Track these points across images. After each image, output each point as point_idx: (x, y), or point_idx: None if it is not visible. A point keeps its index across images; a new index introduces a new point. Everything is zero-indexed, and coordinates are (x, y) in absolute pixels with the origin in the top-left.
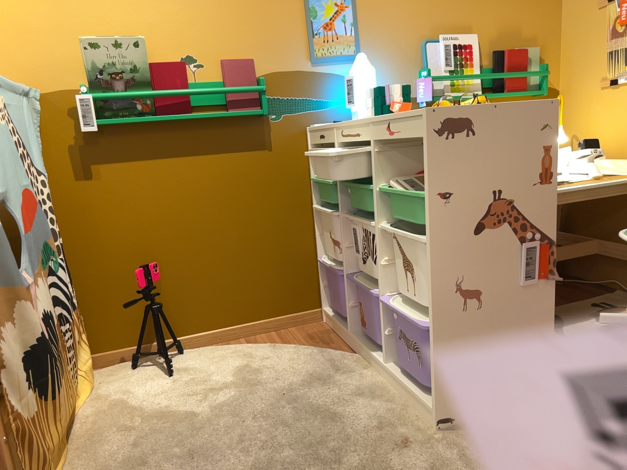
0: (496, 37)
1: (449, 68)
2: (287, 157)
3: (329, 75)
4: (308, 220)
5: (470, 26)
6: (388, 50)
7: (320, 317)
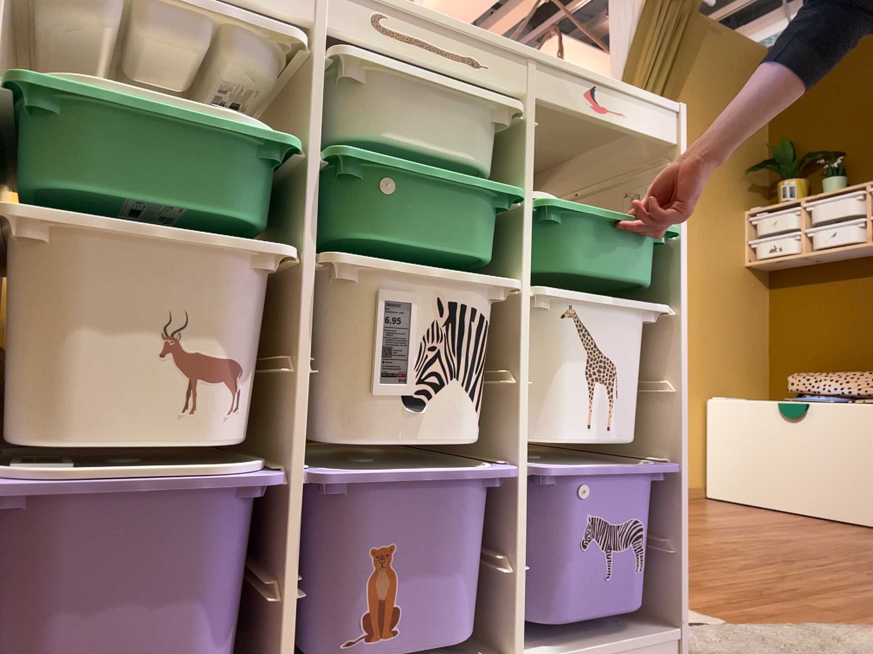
0: None
1: None
2: None
3: None
4: None
5: None
6: None
7: None
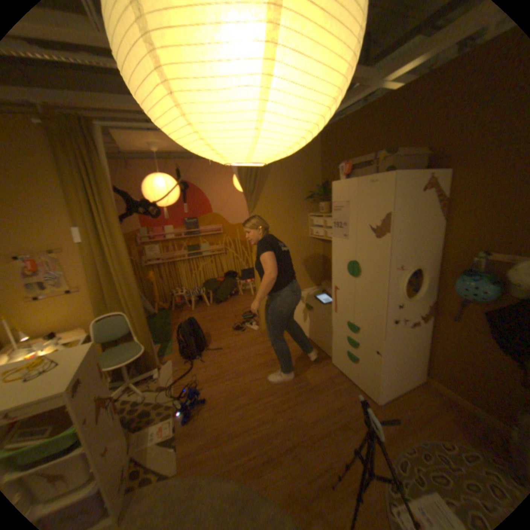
0: None
1: None
2: None
3: None
4: None
5: None
6: None
7: None
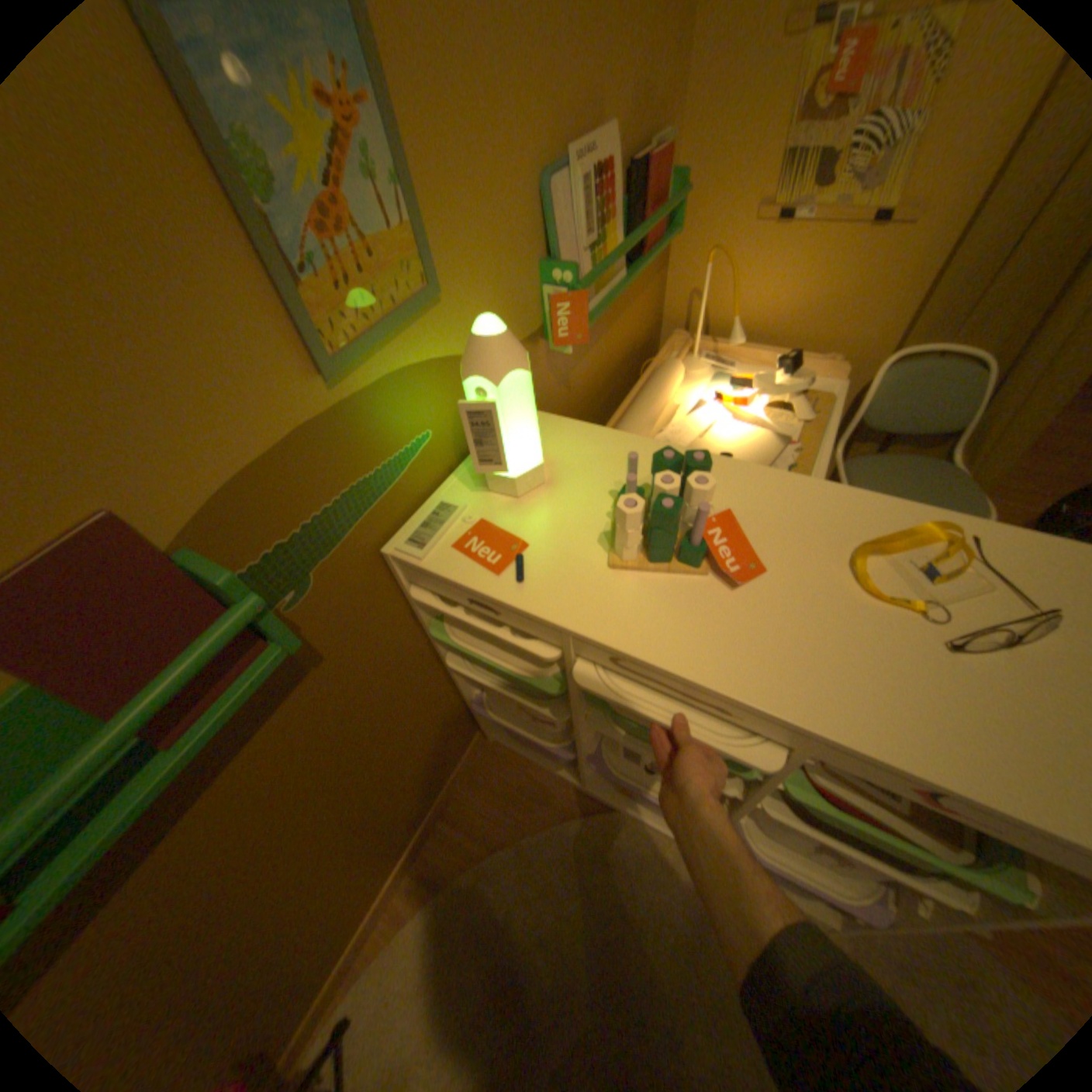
0: (632, 112)
1: (591, 240)
2: (364, 637)
3: (383, 386)
4: (435, 674)
5: (604, 94)
6: (487, 232)
7: (482, 740)
